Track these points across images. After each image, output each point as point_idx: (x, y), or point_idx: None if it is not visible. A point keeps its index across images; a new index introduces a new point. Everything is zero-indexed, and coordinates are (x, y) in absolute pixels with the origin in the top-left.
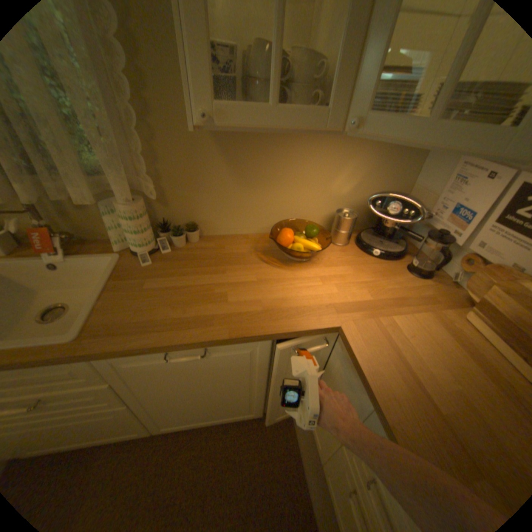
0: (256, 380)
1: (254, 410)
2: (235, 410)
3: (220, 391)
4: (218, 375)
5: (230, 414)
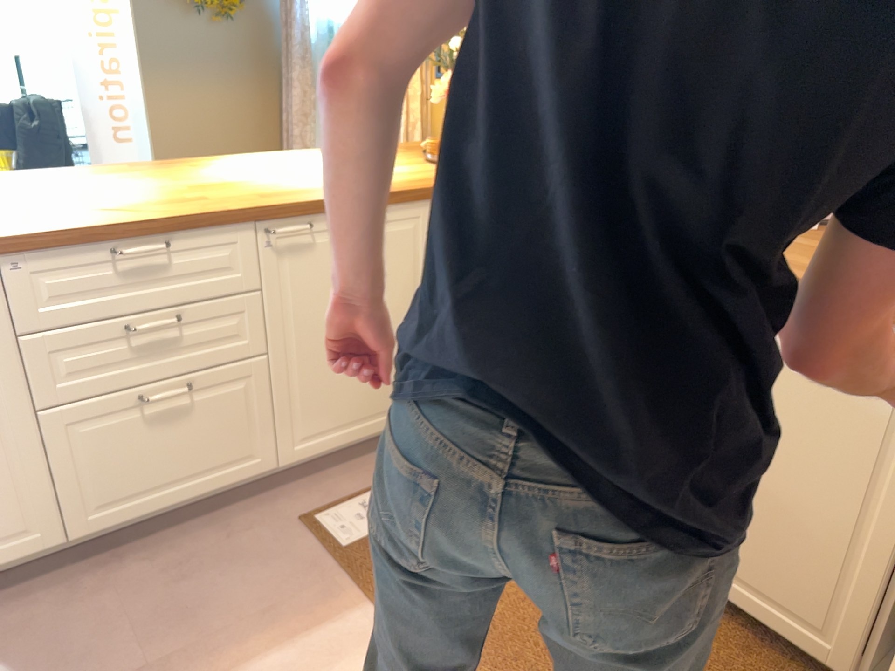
0: (886, 489)
1: (841, 624)
2: (800, 579)
3: (801, 472)
4: (818, 411)
5: (784, 589)
